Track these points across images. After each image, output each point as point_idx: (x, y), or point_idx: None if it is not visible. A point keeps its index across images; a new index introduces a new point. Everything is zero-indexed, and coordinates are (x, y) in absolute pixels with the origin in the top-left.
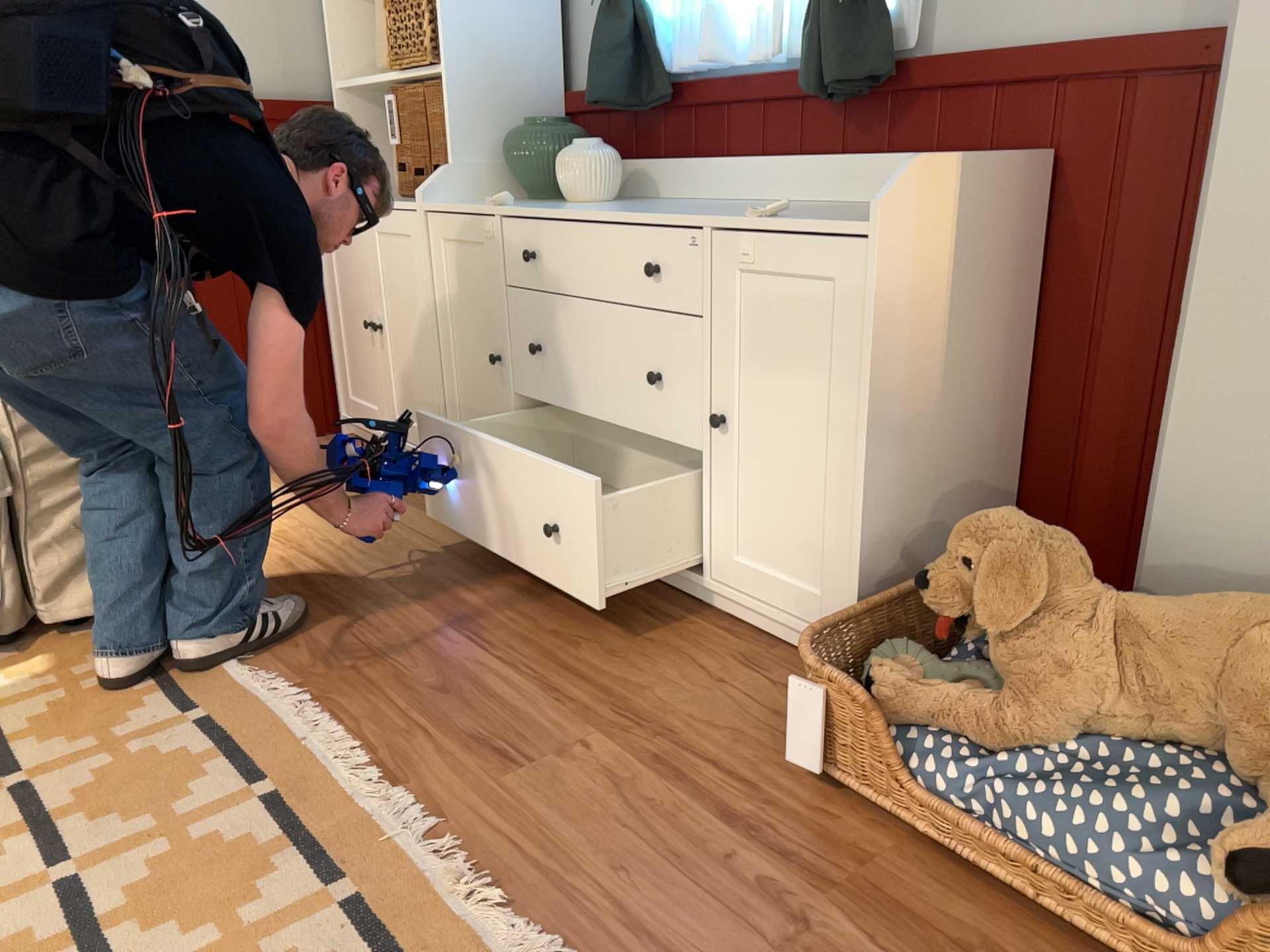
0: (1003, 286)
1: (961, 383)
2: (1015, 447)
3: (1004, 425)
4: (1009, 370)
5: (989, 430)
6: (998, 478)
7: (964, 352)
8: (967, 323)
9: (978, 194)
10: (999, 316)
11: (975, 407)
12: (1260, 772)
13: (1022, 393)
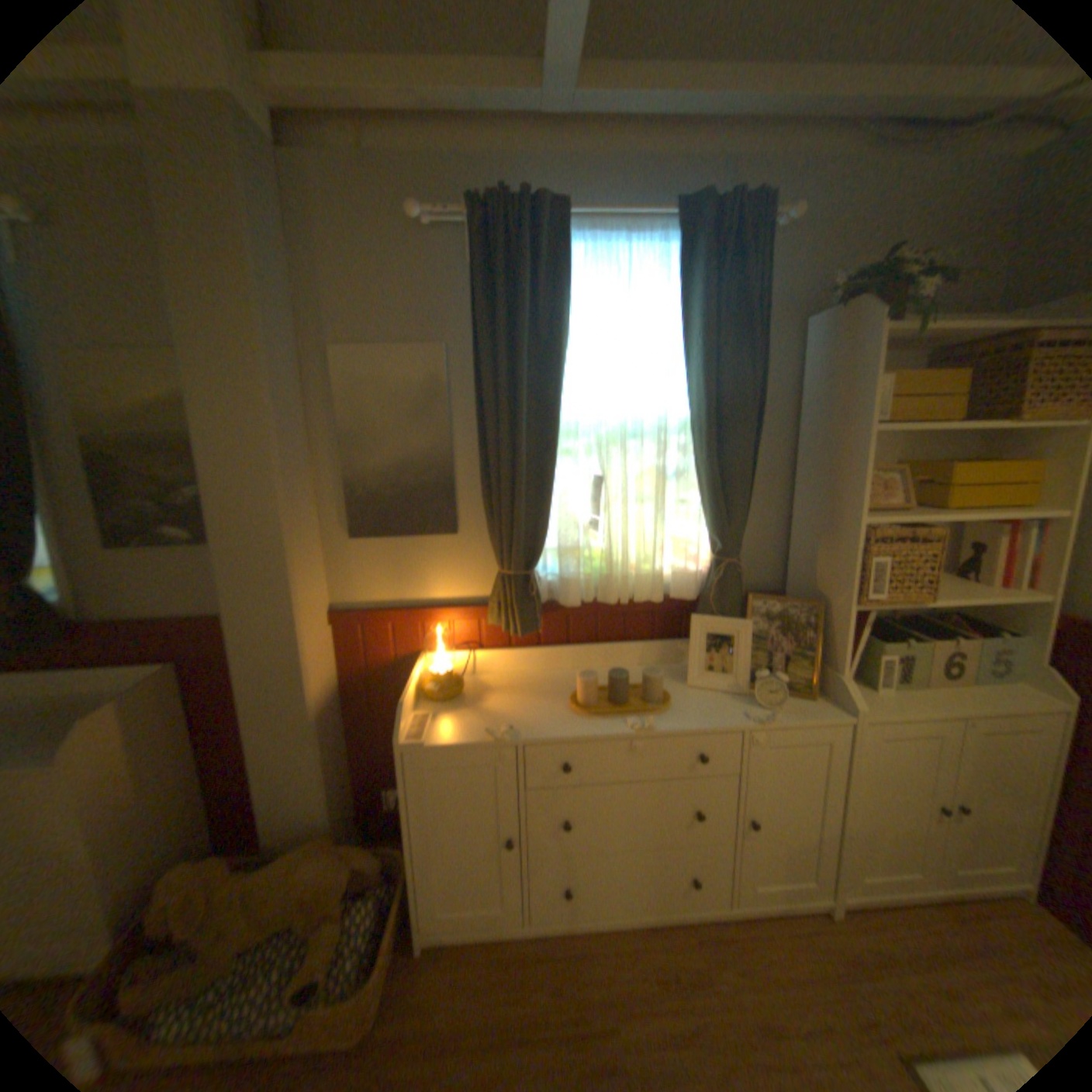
0: (162, 734)
1: (150, 792)
2: (196, 790)
3: (186, 787)
4: (180, 763)
5: (176, 796)
6: (190, 810)
7: (147, 779)
8: (144, 765)
9: (131, 710)
10: (165, 747)
11: (163, 794)
12: (306, 935)
13: (192, 766)
